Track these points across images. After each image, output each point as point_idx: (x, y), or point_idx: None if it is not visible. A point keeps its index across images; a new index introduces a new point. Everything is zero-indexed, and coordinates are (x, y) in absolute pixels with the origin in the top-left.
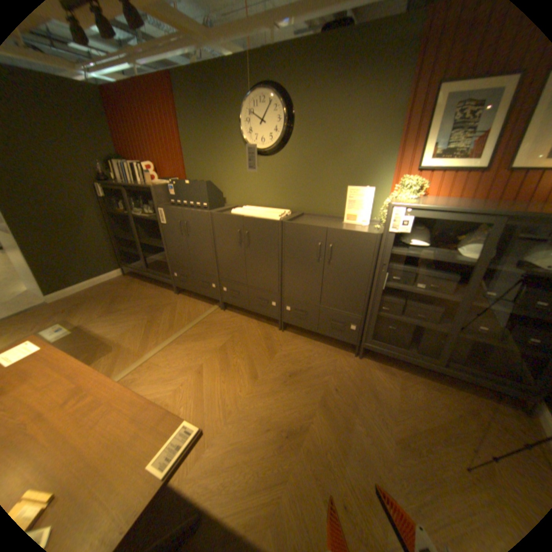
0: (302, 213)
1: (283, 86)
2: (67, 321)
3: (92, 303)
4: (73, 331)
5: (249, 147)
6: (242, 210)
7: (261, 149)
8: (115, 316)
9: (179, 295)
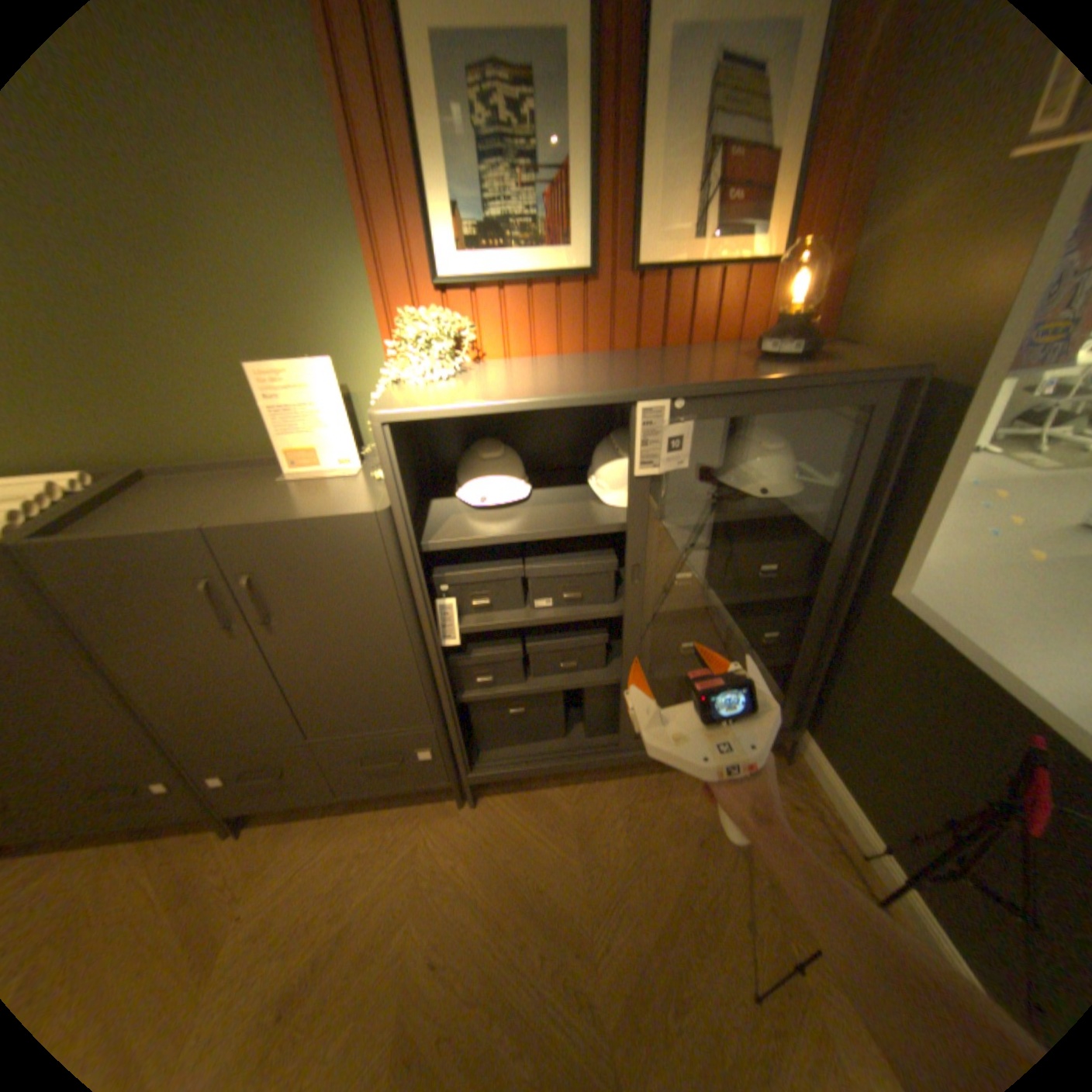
0: (138, 470)
1: None
2: None
3: None
4: None
5: None
6: None
7: None
8: None
9: None
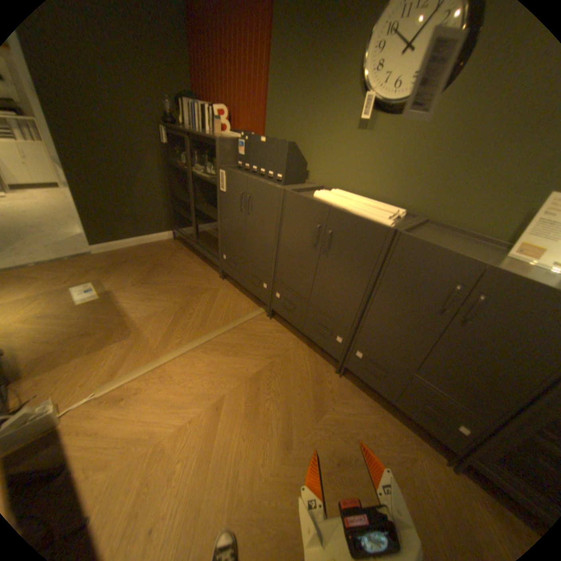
0: (427, 218)
1: None
2: (102, 281)
3: (133, 265)
4: (102, 295)
5: (370, 93)
6: (330, 194)
7: (390, 99)
8: (150, 289)
9: (225, 280)
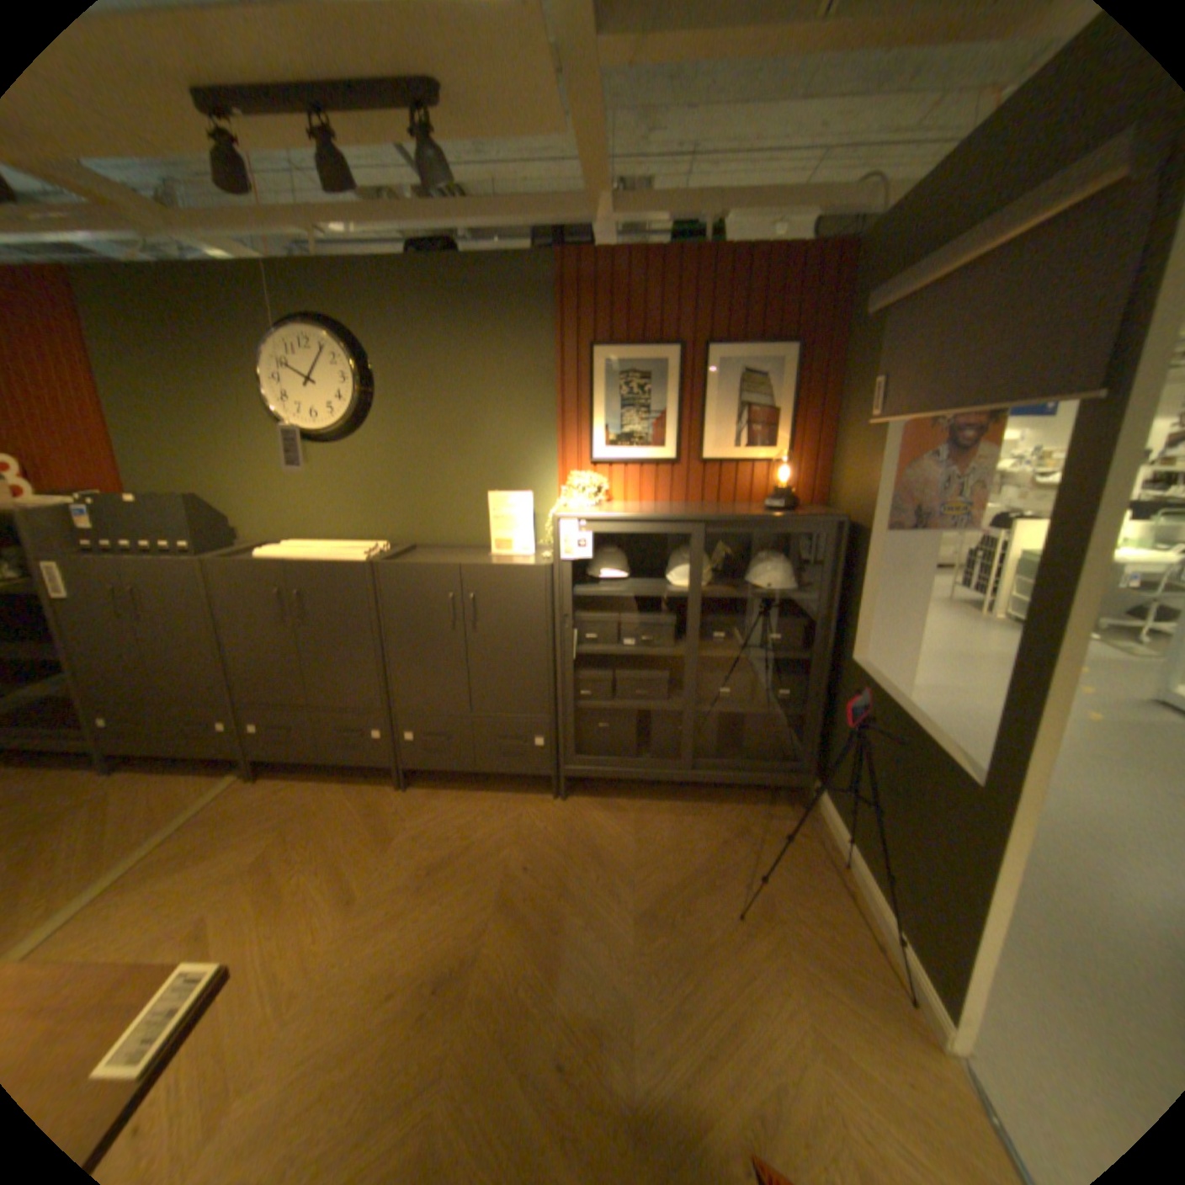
0: (414, 545)
1: (346, 325)
2: None
3: None
4: None
5: (285, 426)
6: (281, 549)
7: (313, 431)
8: None
9: (115, 774)
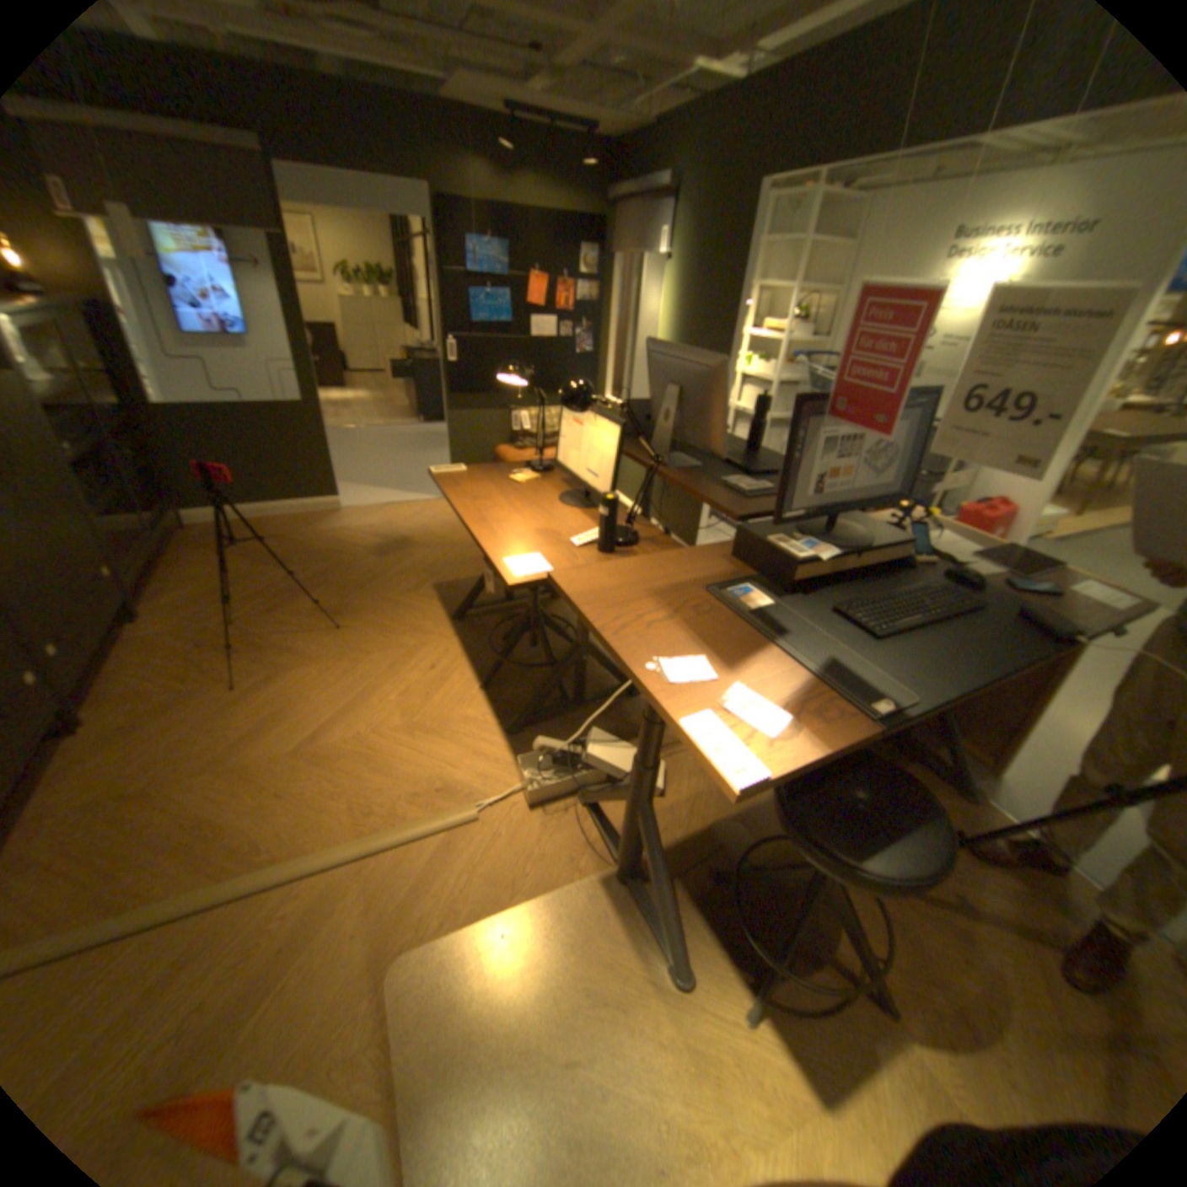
0: None
1: None
2: None
3: None
4: None
5: None
6: None
7: None
8: None
9: None
